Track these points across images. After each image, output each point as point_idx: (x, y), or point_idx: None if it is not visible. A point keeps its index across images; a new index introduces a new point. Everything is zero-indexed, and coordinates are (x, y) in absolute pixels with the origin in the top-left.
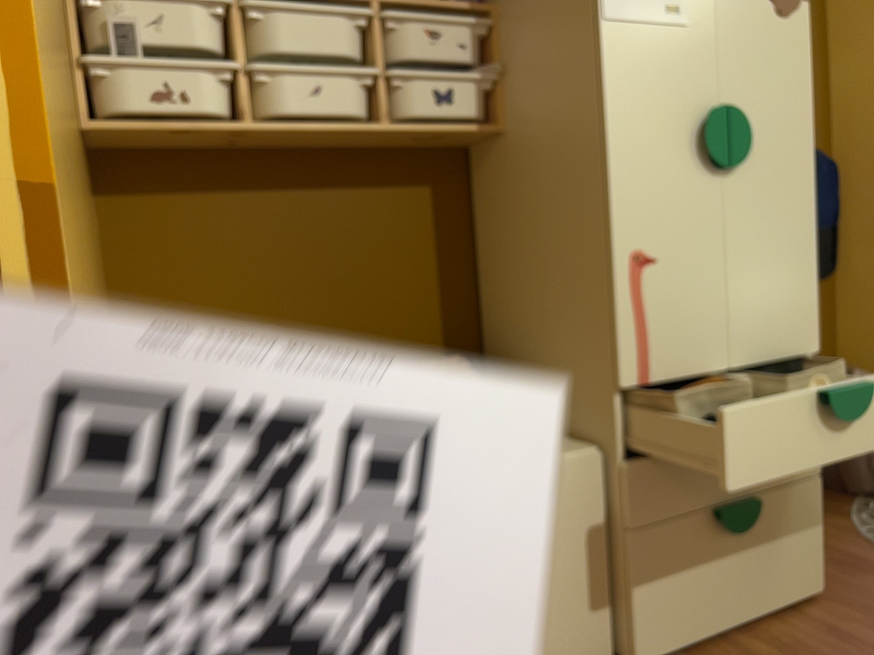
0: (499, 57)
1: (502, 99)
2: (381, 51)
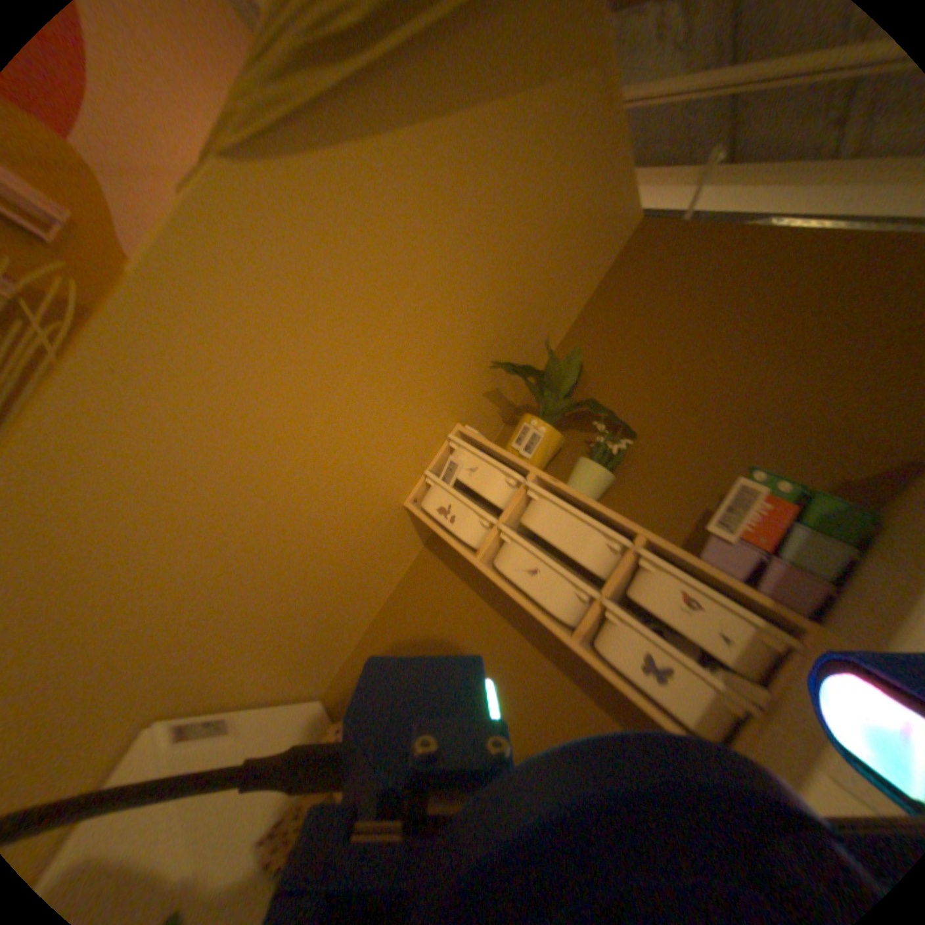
0: (779, 690)
1: (747, 741)
2: (616, 581)
